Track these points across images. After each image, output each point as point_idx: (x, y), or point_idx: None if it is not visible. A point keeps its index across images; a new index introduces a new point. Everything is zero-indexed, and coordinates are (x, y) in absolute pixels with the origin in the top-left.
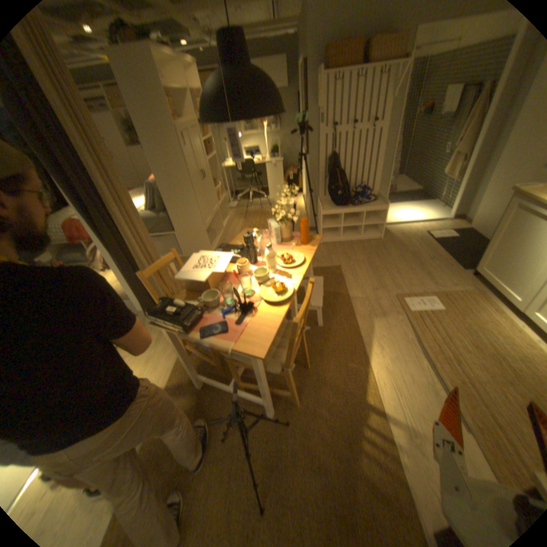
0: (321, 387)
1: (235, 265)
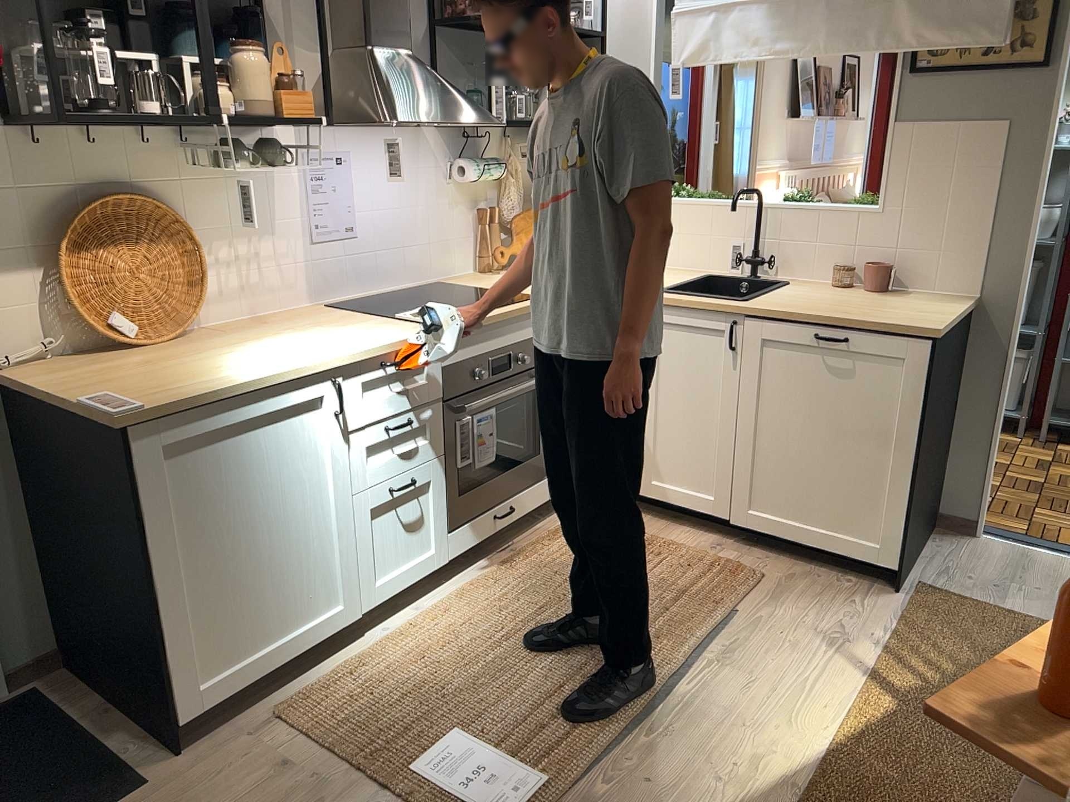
0: (1018, 776)
1: None
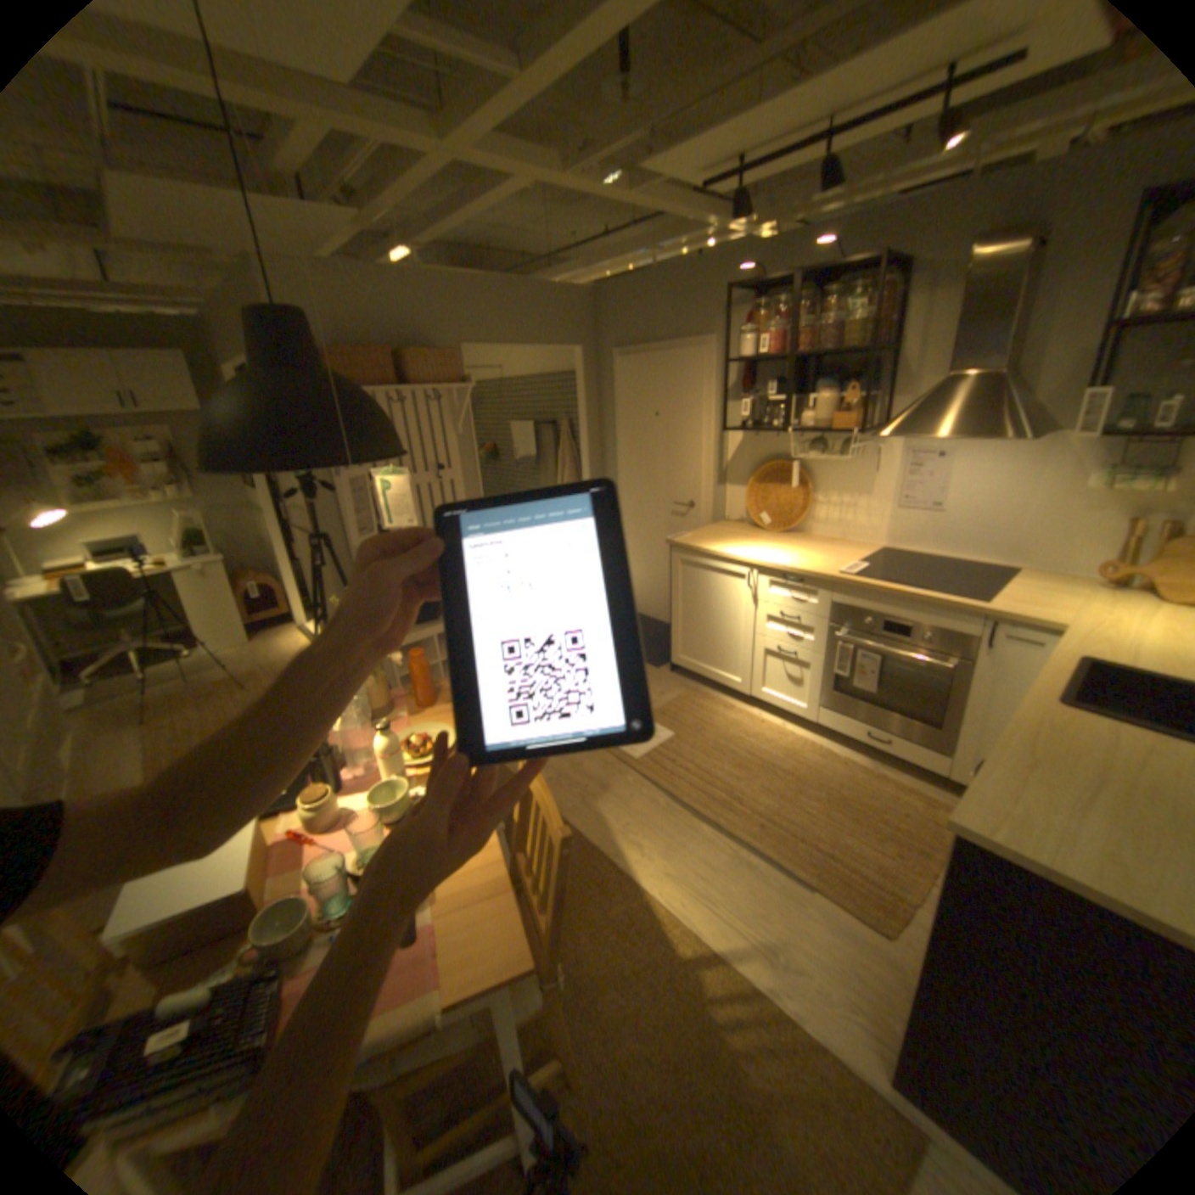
0: (594, 999)
1: (283, 818)
